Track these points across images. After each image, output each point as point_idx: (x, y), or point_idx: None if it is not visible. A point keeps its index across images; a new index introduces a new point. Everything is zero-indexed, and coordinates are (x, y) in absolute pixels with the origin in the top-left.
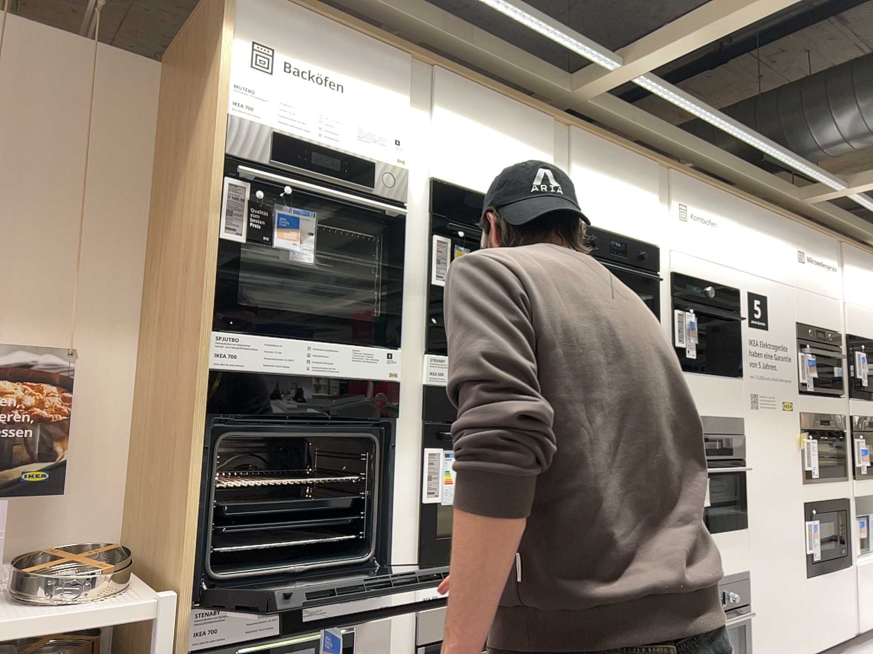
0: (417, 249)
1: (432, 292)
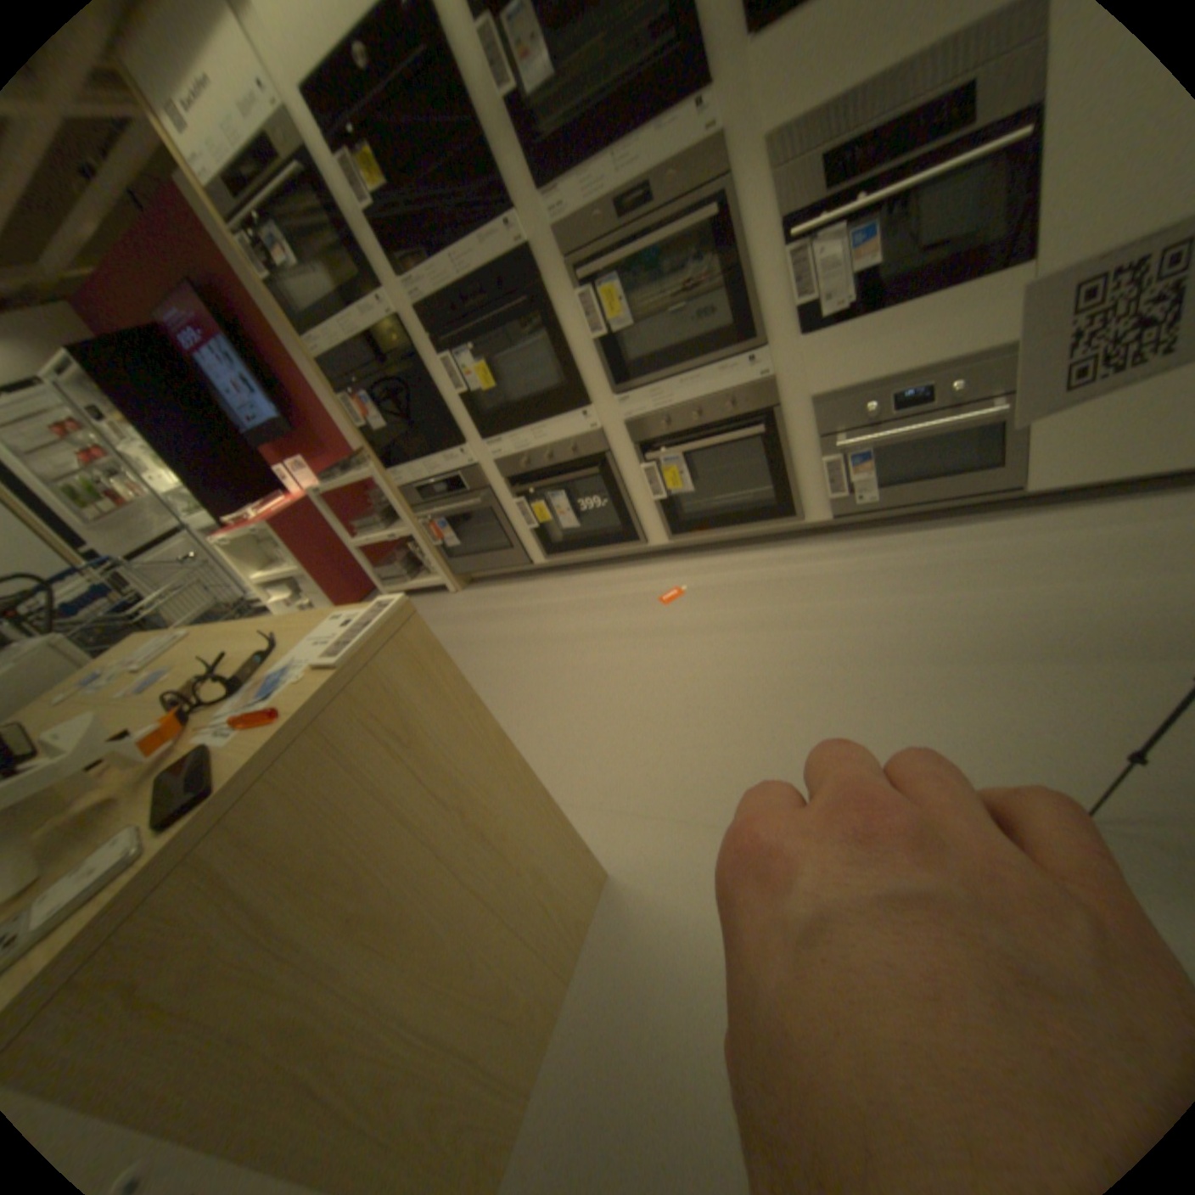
0: (336, 173)
1: (370, 212)
